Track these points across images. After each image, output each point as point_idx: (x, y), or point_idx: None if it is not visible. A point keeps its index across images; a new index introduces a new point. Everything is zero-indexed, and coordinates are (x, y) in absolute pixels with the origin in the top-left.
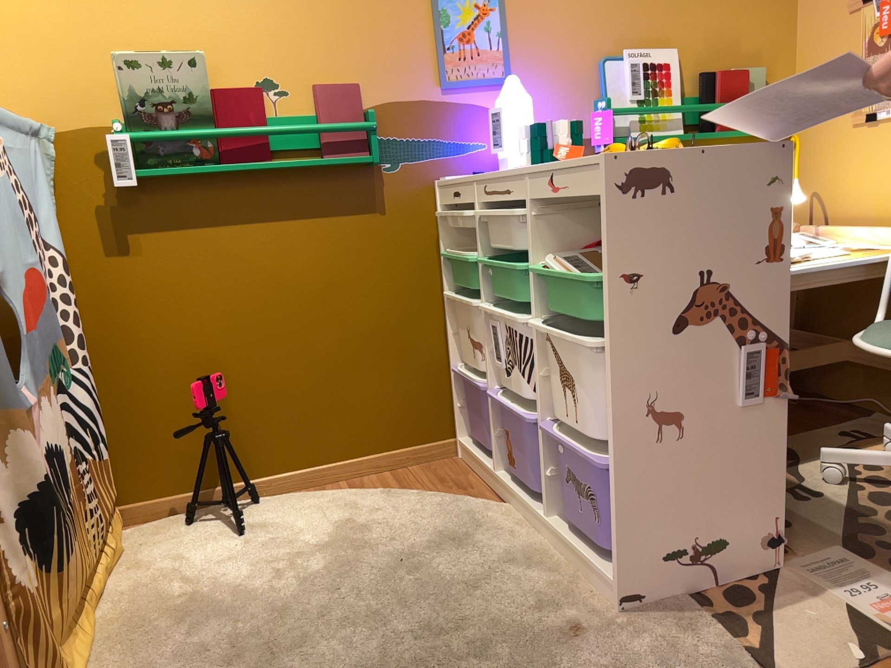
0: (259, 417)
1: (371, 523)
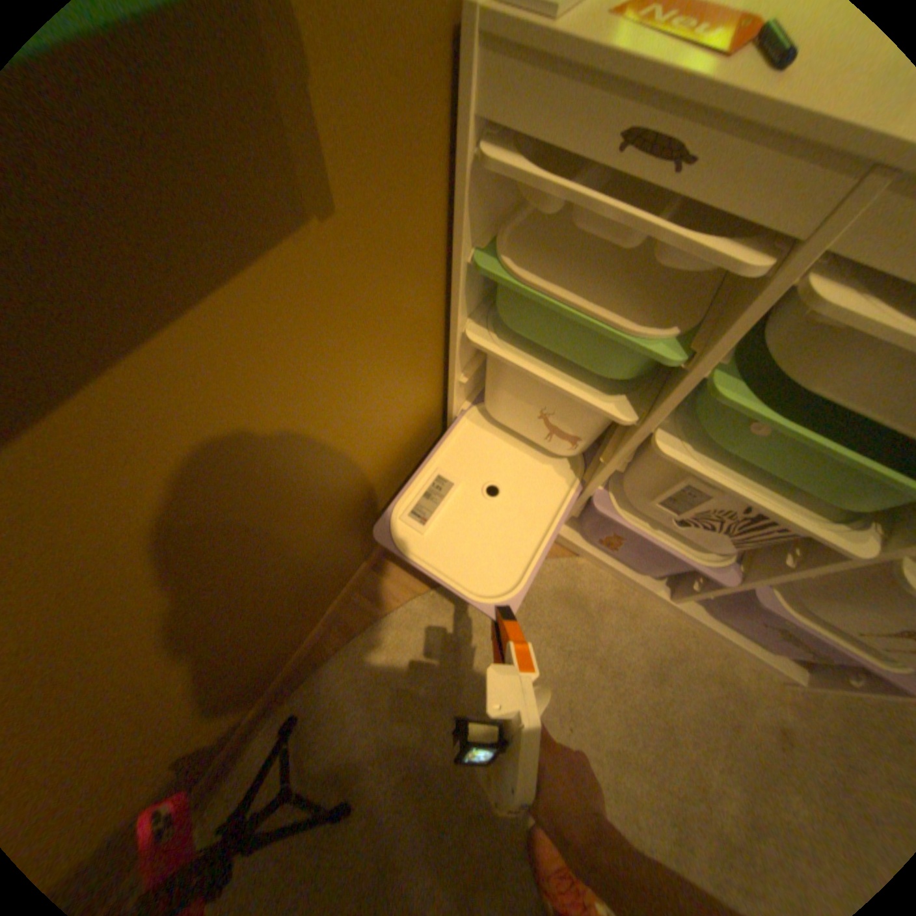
0: (231, 687)
1: (479, 674)
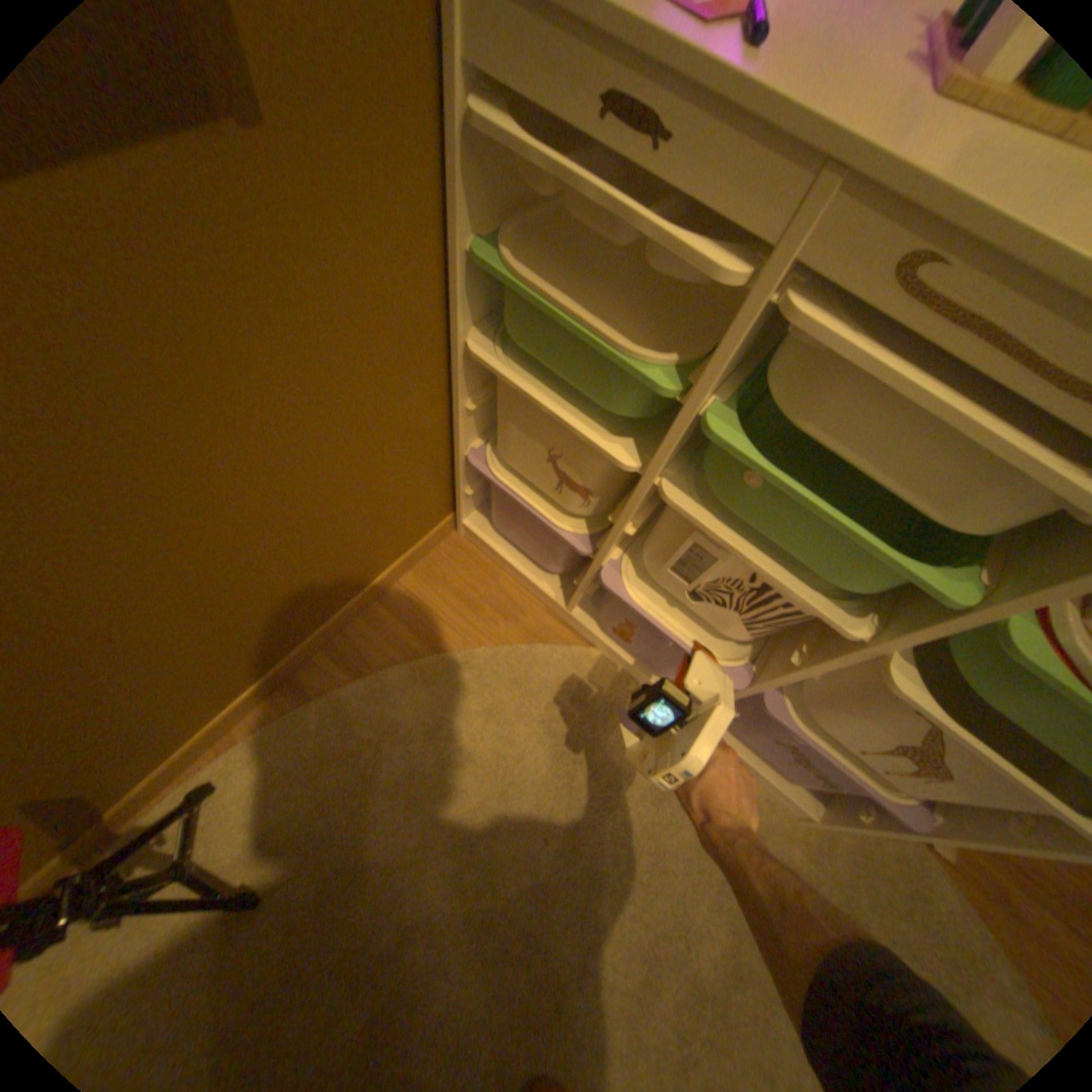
0: (125, 725)
1: (450, 764)
